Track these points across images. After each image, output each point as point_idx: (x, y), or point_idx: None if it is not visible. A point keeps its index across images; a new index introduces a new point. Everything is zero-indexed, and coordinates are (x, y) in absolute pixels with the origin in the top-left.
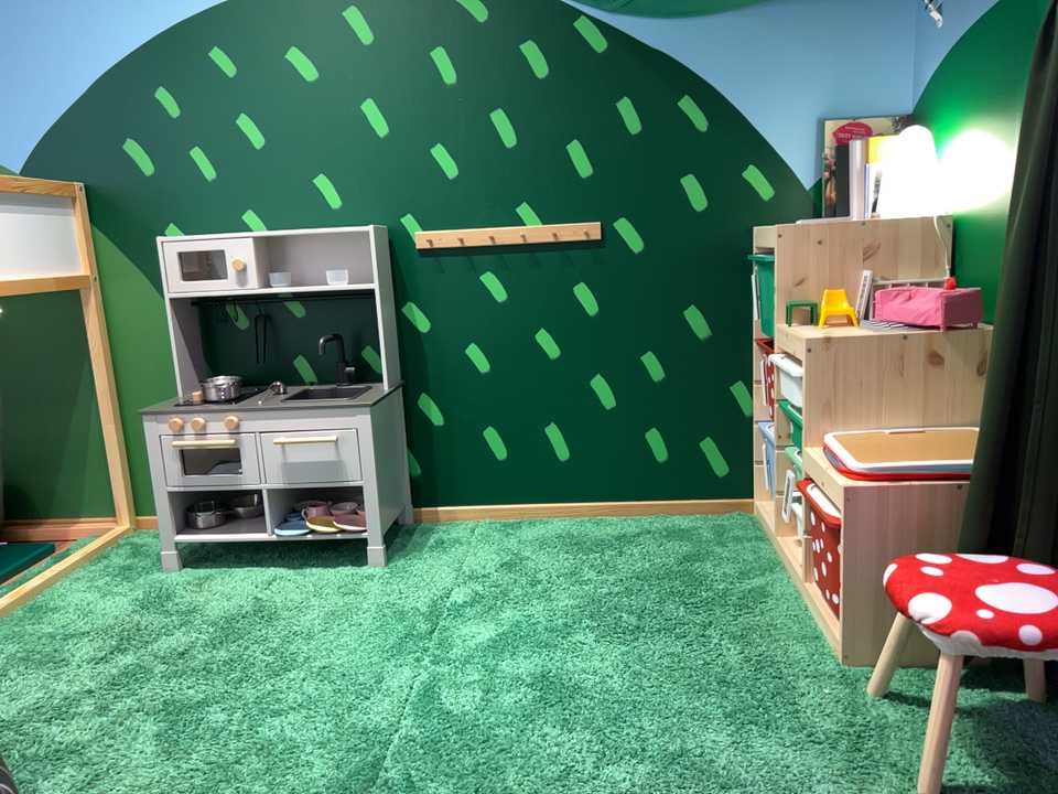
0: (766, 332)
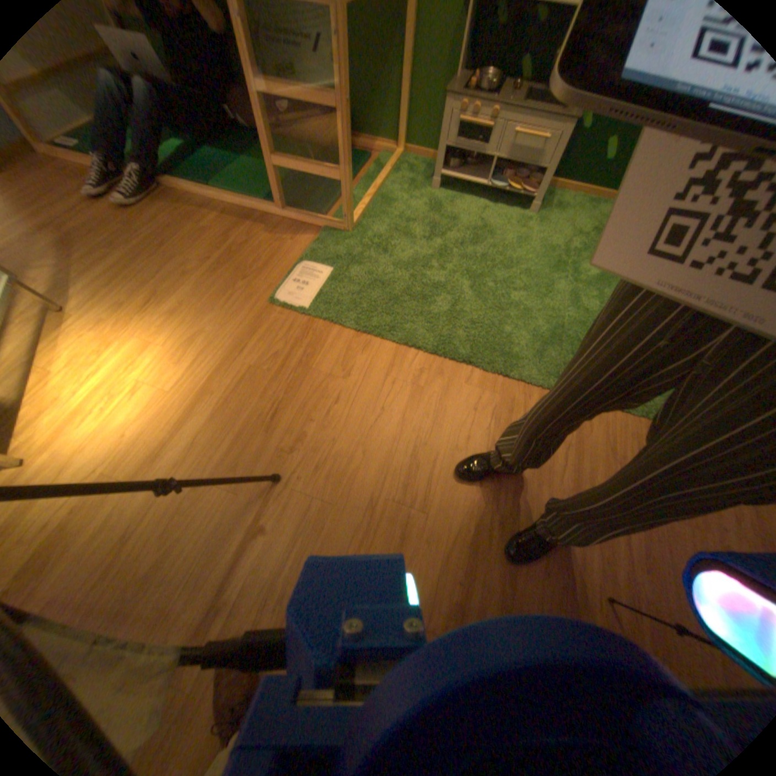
0: None
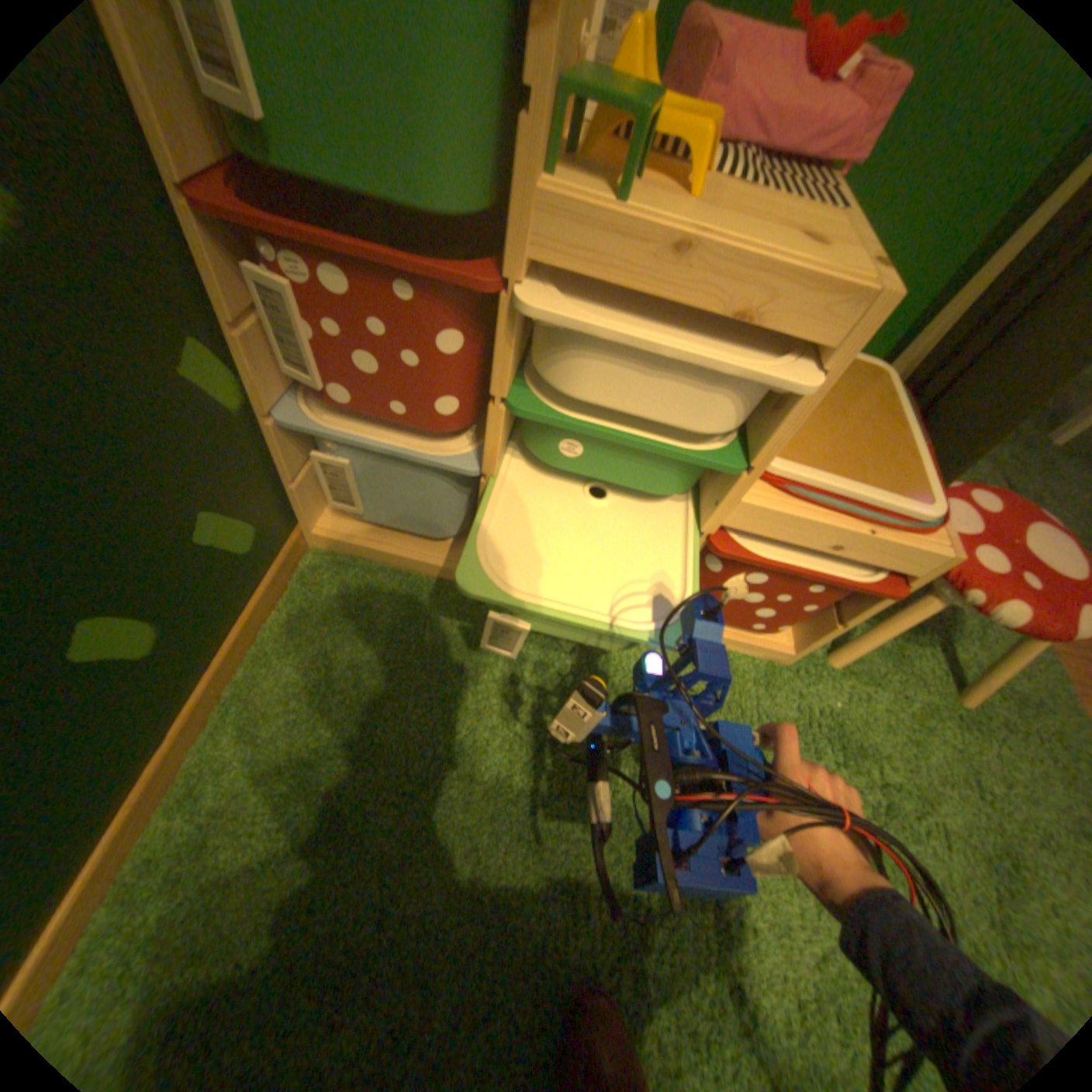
0: (430, 200)
